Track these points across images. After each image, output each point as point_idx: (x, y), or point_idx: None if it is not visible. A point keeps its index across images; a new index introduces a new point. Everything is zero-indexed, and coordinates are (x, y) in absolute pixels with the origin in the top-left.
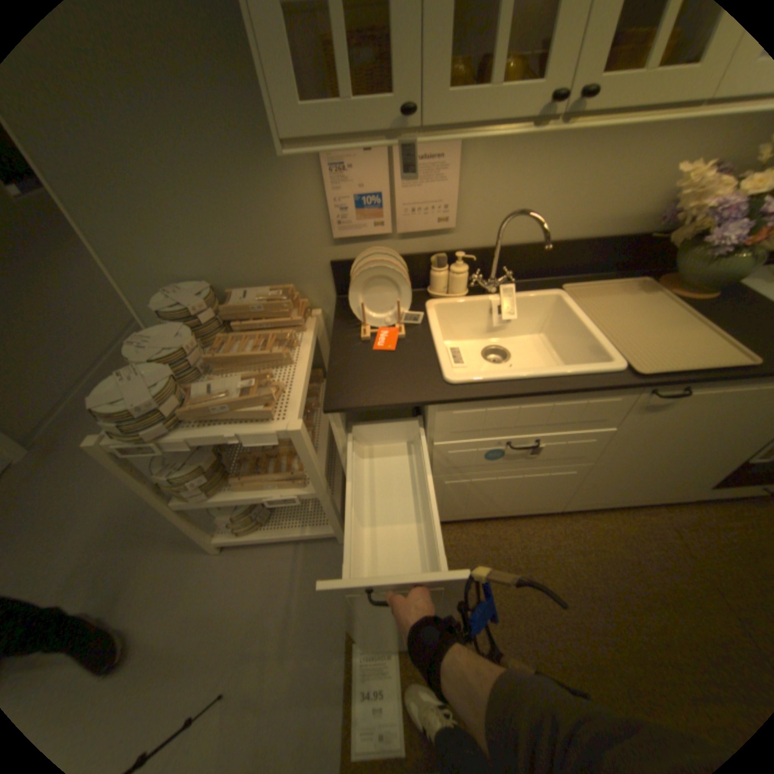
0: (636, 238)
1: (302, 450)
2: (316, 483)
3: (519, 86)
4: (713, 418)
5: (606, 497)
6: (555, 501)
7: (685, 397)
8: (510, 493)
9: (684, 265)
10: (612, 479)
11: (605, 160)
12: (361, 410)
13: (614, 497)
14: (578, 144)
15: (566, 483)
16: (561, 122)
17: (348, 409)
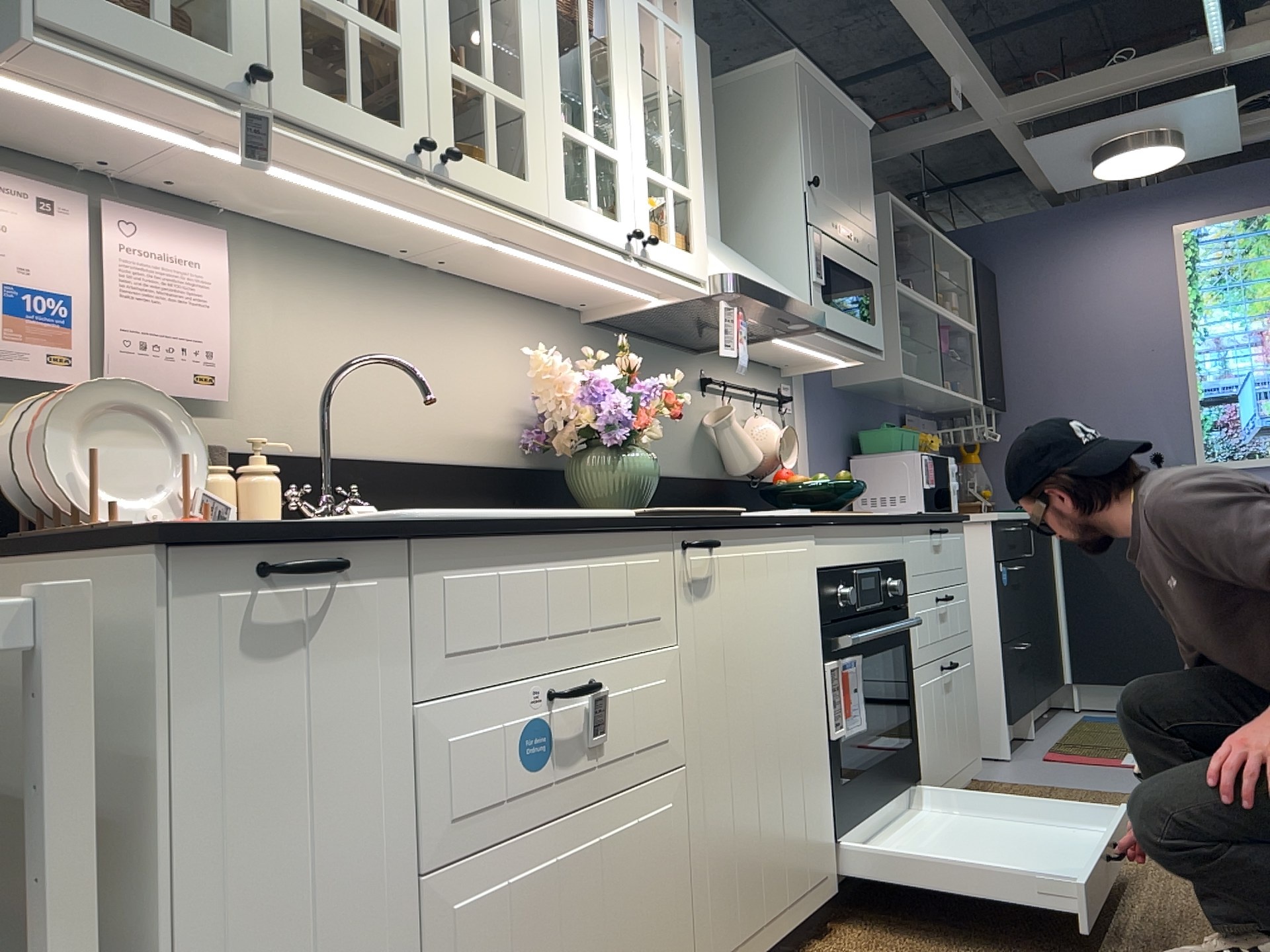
0: (504, 471)
1: (53, 696)
2: (51, 949)
3: (376, 119)
4: (756, 615)
5: (735, 902)
6: (672, 947)
7: (717, 544)
8: (589, 931)
9: (587, 476)
10: (721, 822)
11: (428, 347)
12: (251, 529)
13: (745, 896)
14: (389, 315)
15: (667, 852)
16: (425, 181)
17: (215, 527)
